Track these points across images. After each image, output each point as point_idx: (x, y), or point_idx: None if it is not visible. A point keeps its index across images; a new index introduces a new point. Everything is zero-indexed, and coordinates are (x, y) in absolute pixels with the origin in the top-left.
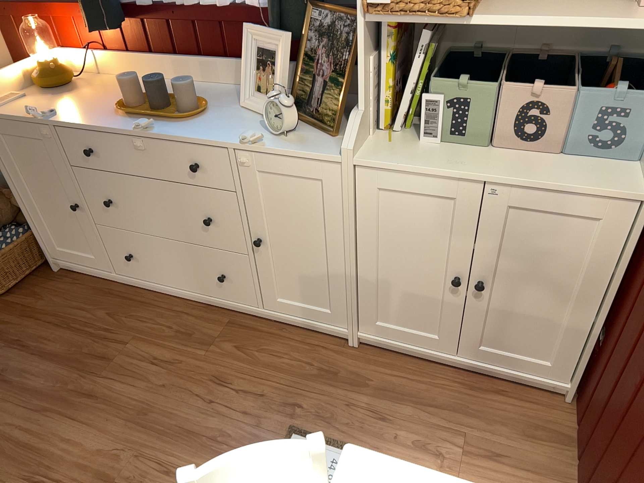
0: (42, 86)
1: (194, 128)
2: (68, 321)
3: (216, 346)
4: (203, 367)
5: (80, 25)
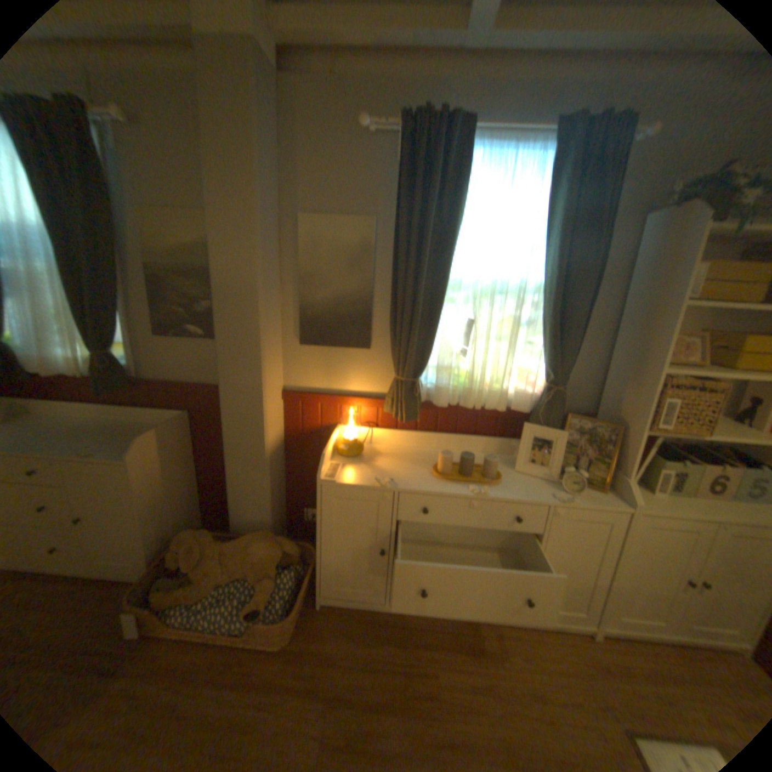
0: (342, 452)
1: (504, 488)
2: (363, 668)
3: (508, 666)
4: (515, 692)
5: (366, 408)
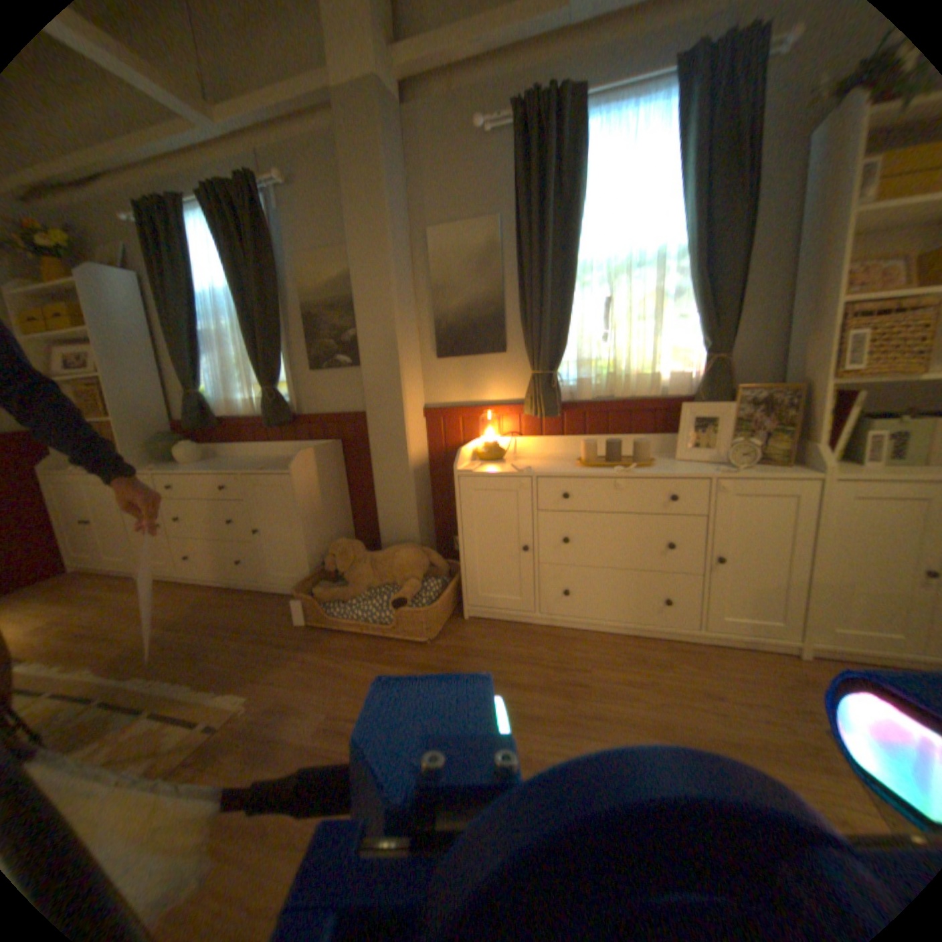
0: (482, 455)
1: (658, 469)
2: (509, 660)
3: (677, 671)
4: (684, 690)
5: (507, 414)
